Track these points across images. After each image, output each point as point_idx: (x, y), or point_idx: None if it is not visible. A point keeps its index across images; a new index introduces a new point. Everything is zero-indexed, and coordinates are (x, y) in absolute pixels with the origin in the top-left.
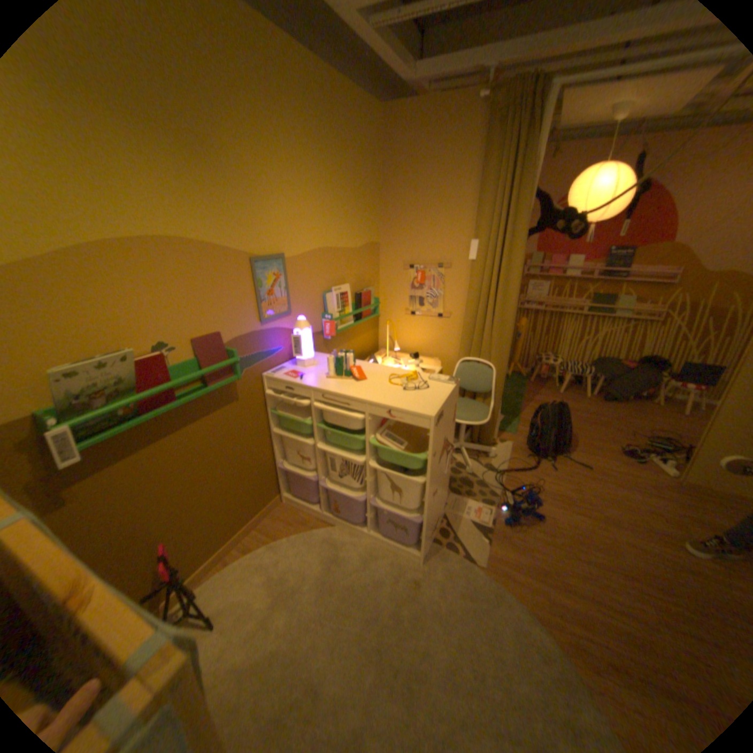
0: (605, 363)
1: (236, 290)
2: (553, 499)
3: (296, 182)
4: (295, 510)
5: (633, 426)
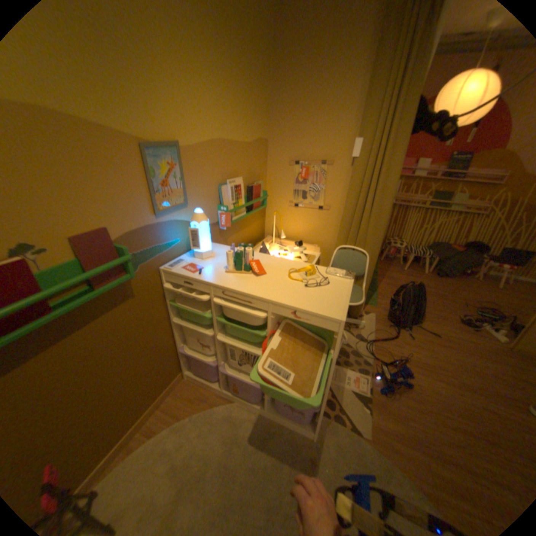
0: (439, 247)
1: (124, 178)
2: (416, 366)
3: (190, 60)
4: (196, 385)
5: (464, 298)
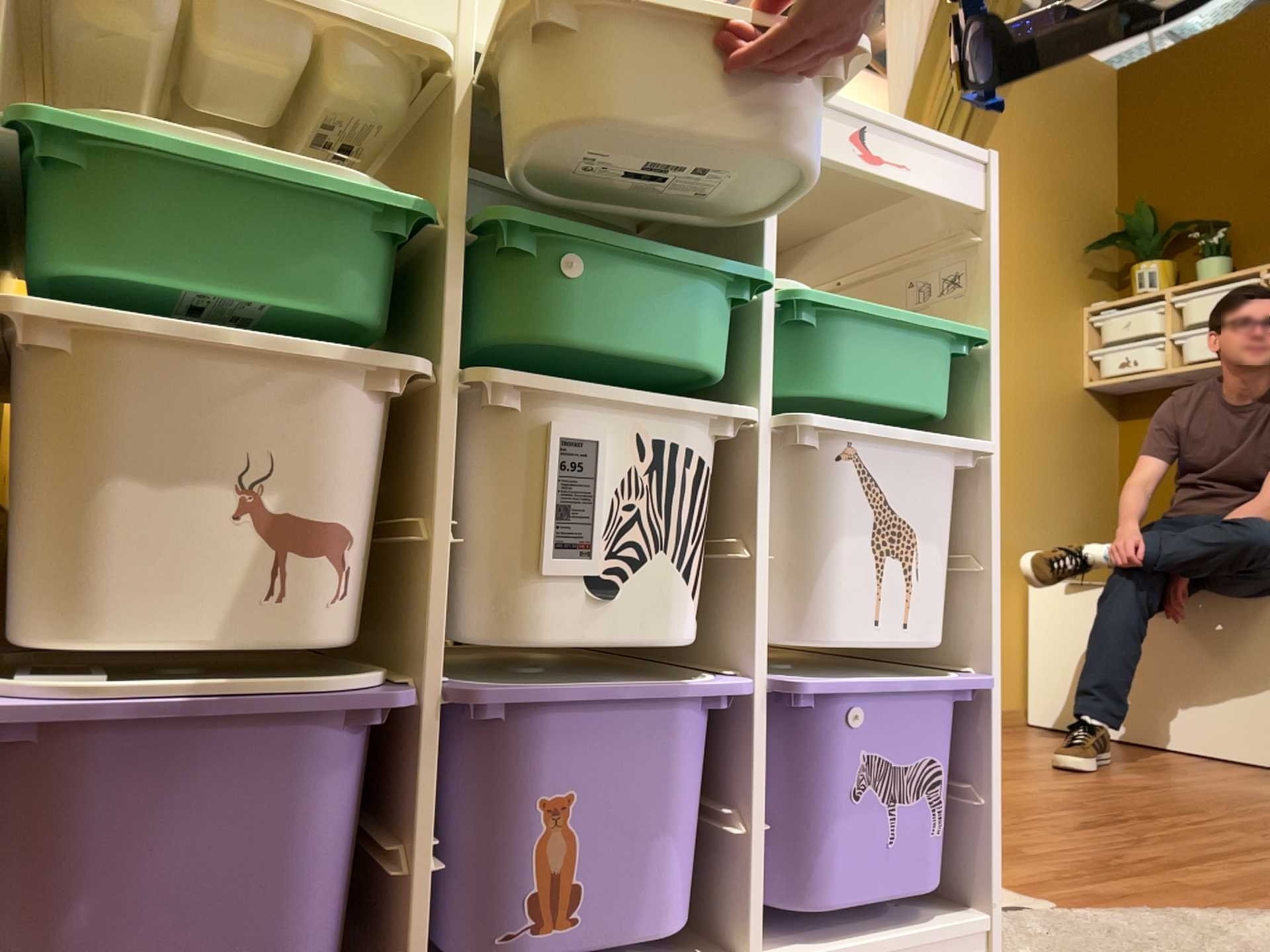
0: None
1: None
2: None
3: None
4: None
5: None
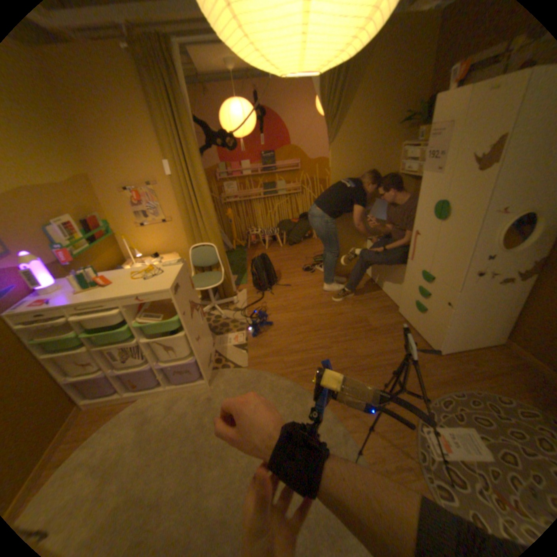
0: (282, 224)
1: None
2: (274, 310)
3: None
4: (96, 408)
5: (305, 255)
